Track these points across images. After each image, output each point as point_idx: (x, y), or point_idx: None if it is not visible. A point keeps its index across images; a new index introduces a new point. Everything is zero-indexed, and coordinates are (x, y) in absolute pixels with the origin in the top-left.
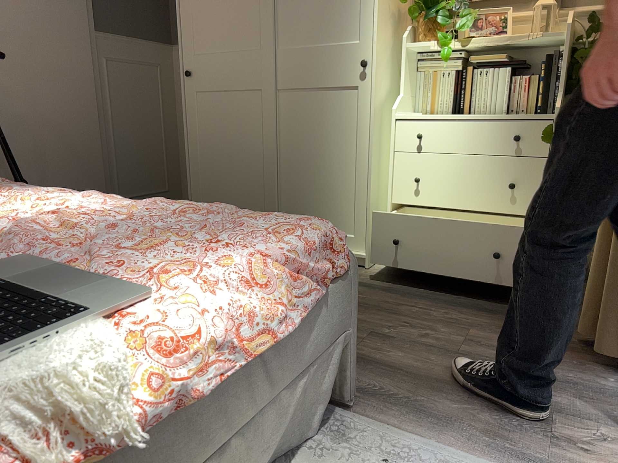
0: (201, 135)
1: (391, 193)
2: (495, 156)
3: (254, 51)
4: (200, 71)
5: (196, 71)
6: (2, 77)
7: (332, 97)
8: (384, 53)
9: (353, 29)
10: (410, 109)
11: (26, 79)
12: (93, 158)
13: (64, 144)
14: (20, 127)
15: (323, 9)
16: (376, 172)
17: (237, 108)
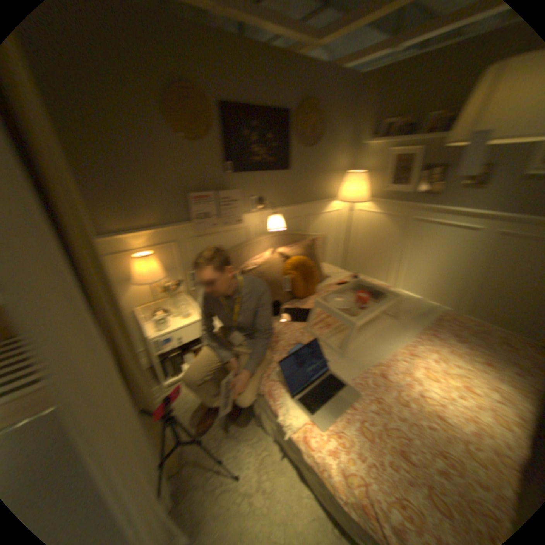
0: None
1: None
2: None
3: None
4: None
5: None
6: None
7: None
8: None
9: None
10: None
11: None
12: None
13: None
14: None
15: None
16: None
17: None
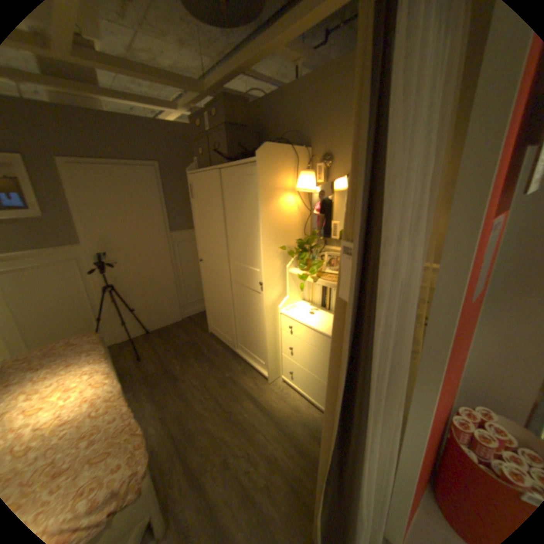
0: (207, 289)
1: (281, 348)
2: (324, 354)
3: (220, 259)
4: (204, 260)
5: (203, 260)
6: (121, 265)
7: (251, 293)
8: (274, 276)
9: (256, 263)
10: (299, 298)
11: (133, 263)
12: (169, 290)
13: (154, 286)
14: (131, 284)
15: (244, 248)
16: (271, 337)
17: (217, 283)
